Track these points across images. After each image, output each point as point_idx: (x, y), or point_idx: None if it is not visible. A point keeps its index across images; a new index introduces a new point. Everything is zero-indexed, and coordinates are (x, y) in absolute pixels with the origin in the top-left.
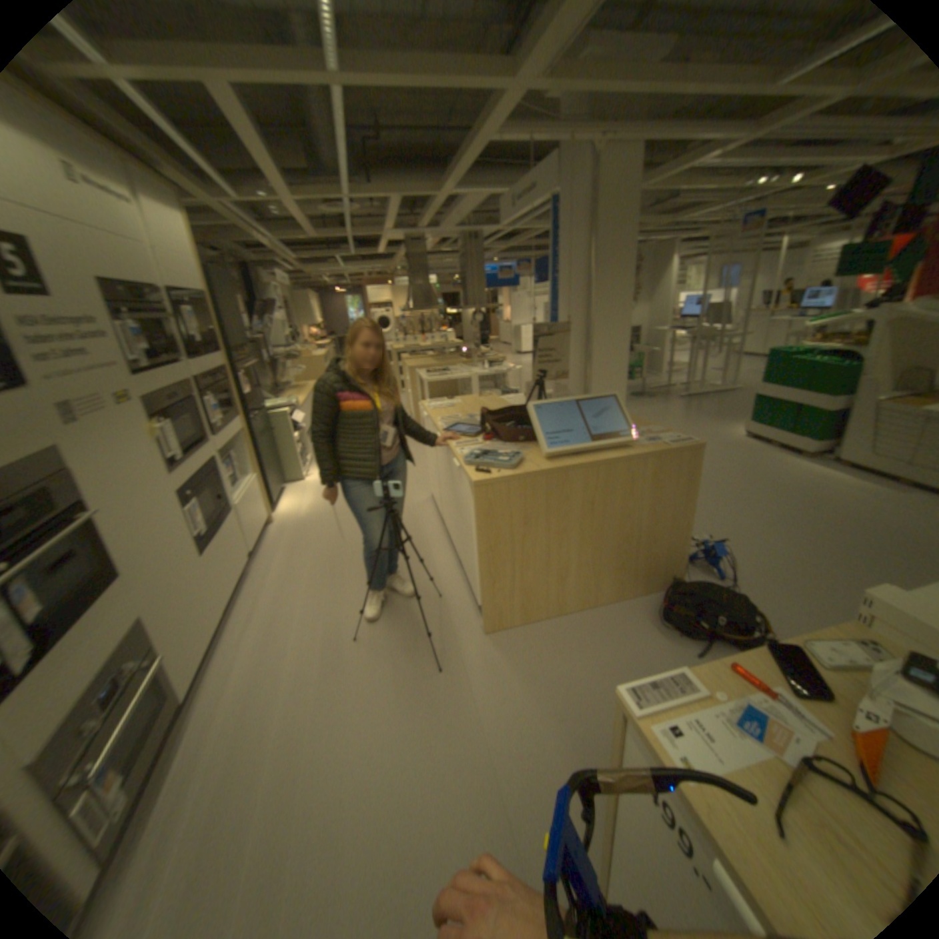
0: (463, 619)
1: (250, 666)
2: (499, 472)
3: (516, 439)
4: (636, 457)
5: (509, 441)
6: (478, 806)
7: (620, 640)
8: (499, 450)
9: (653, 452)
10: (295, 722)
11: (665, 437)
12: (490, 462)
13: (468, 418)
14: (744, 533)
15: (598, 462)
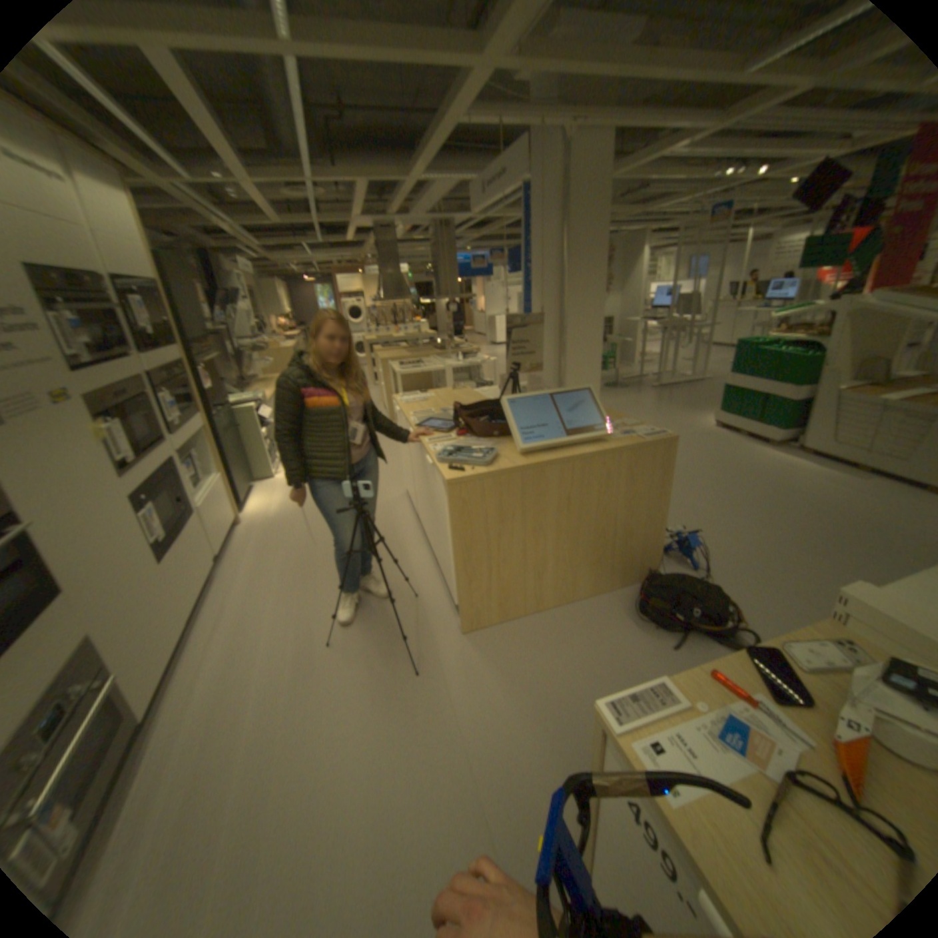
0: (440, 620)
1: (216, 678)
2: (473, 470)
3: (491, 434)
4: (611, 451)
5: (483, 437)
6: (457, 815)
7: (598, 635)
8: (474, 446)
9: (628, 446)
10: (265, 736)
11: (640, 431)
12: (464, 459)
13: (441, 413)
14: (715, 523)
15: (574, 457)
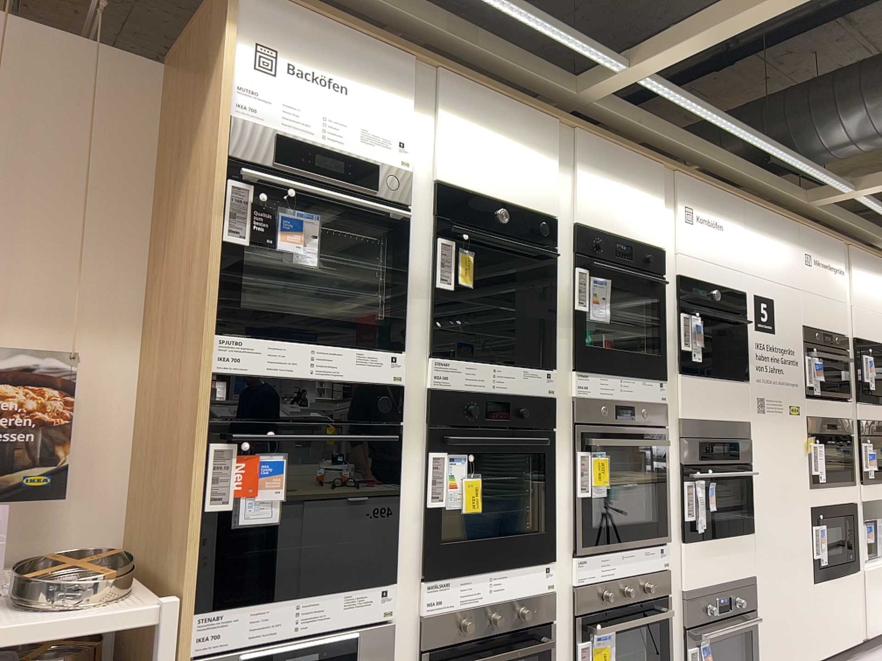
0: None
1: None
2: None
3: None
4: None
5: None
6: None
7: None
8: None
9: None
10: None
11: None
12: None
13: None
14: None
15: None
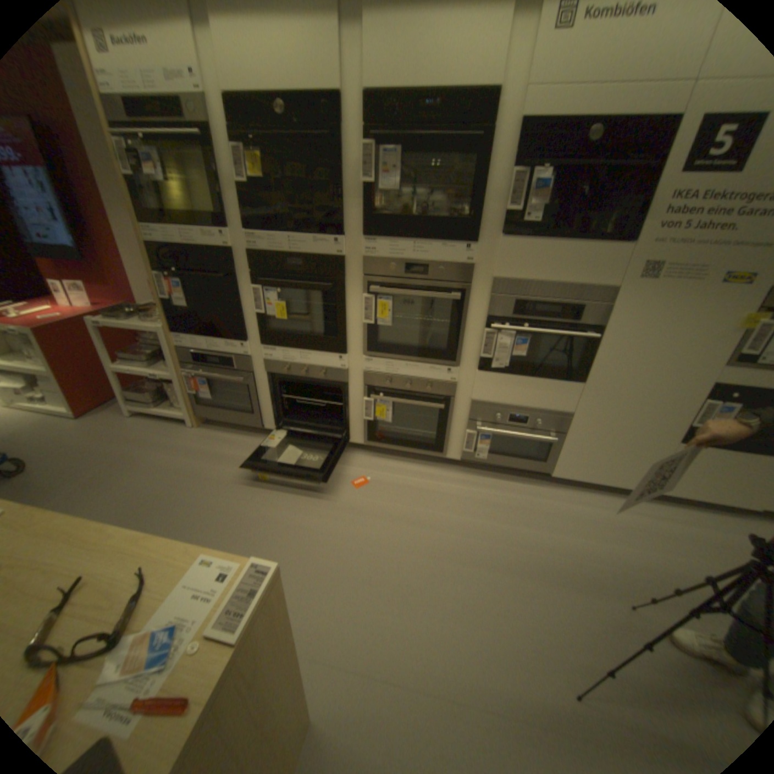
0: None
1: (600, 521)
2: None
3: None
4: None
5: None
6: (424, 672)
7: None
8: None
9: None
10: (538, 548)
11: None
12: None
13: None
14: None
15: None
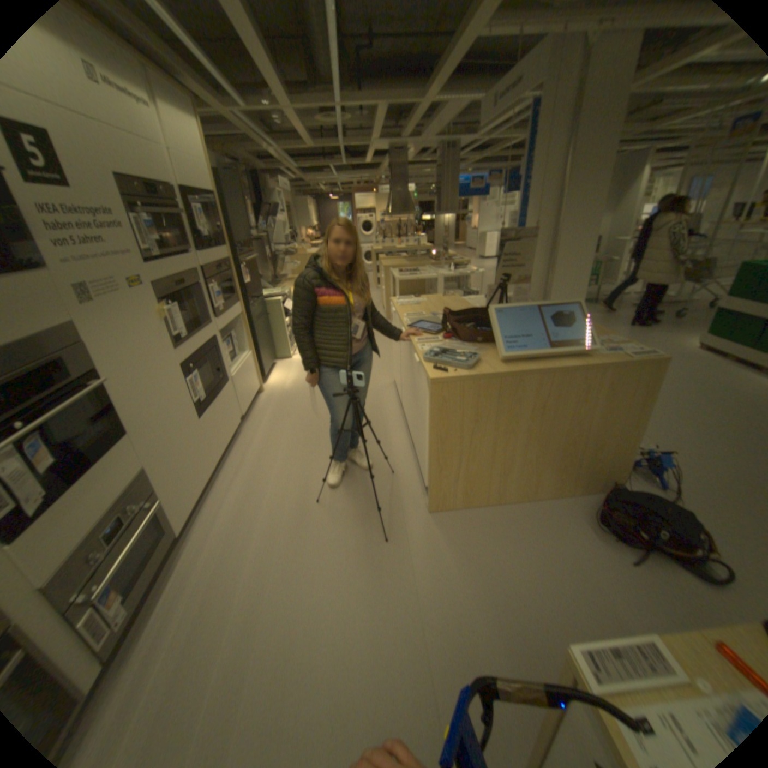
0: (410, 495)
1: (232, 512)
2: (454, 370)
3: (473, 338)
4: (594, 365)
5: (466, 340)
6: (408, 672)
7: (554, 534)
8: (456, 347)
9: (613, 361)
10: (262, 565)
11: (625, 347)
12: (446, 359)
13: (429, 315)
14: (690, 443)
15: (554, 367)
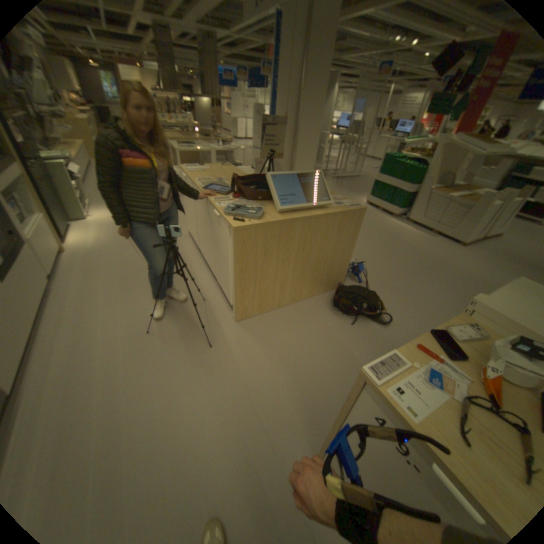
0: (220, 313)
1: (65, 358)
2: (248, 221)
3: (254, 198)
4: (330, 214)
5: (249, 199)
6: (243, 421)
7: (311, 319)
8: (245, 205)
9: (339, 212)
10: (110, 391)
11: (343, 203)
12: (240, 213)
13: (217, 180)
14: (367, 257)
15: (309, 216)
